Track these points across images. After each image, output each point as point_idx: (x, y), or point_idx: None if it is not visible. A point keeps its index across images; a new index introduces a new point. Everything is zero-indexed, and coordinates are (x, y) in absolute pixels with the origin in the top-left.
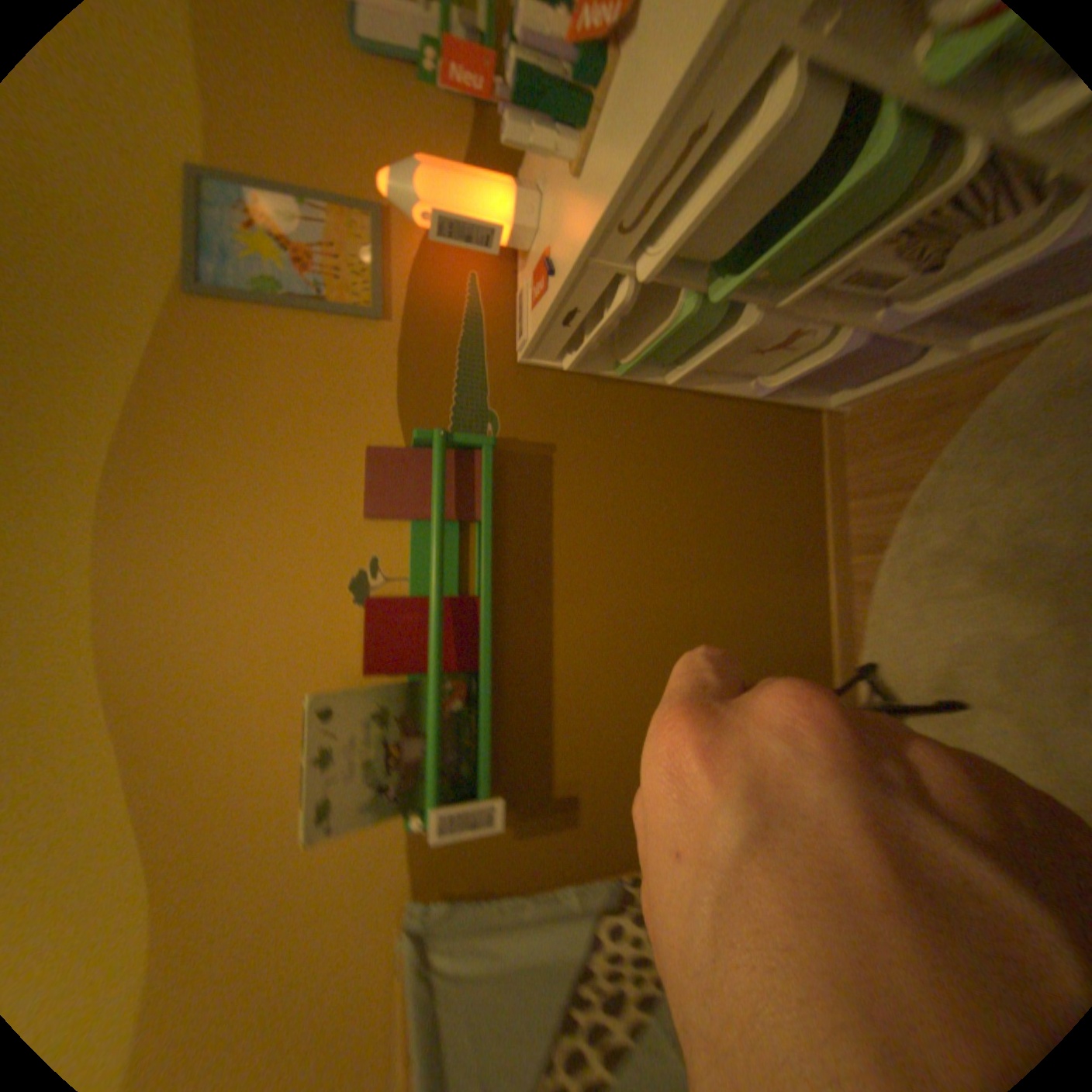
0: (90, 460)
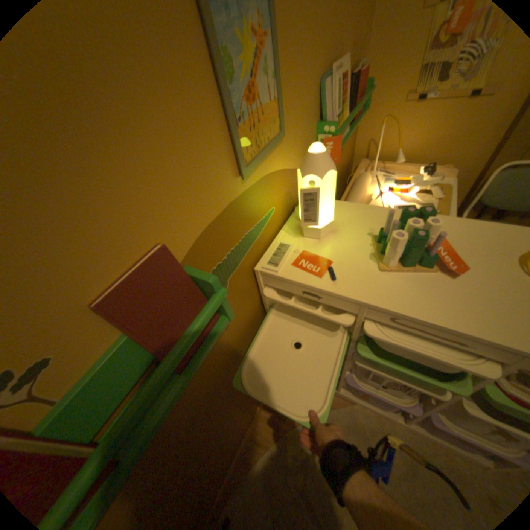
0: None
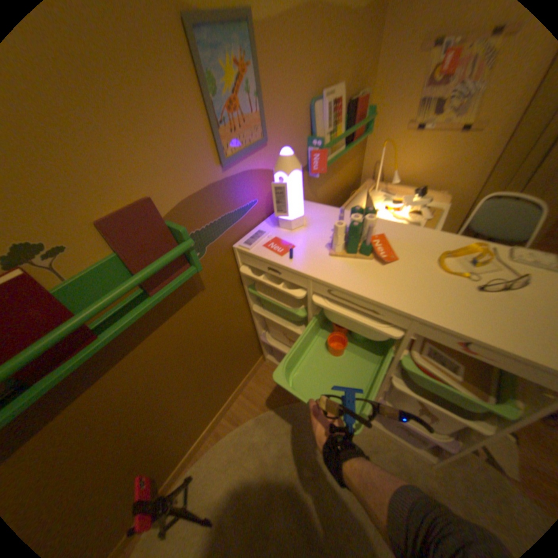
0: None
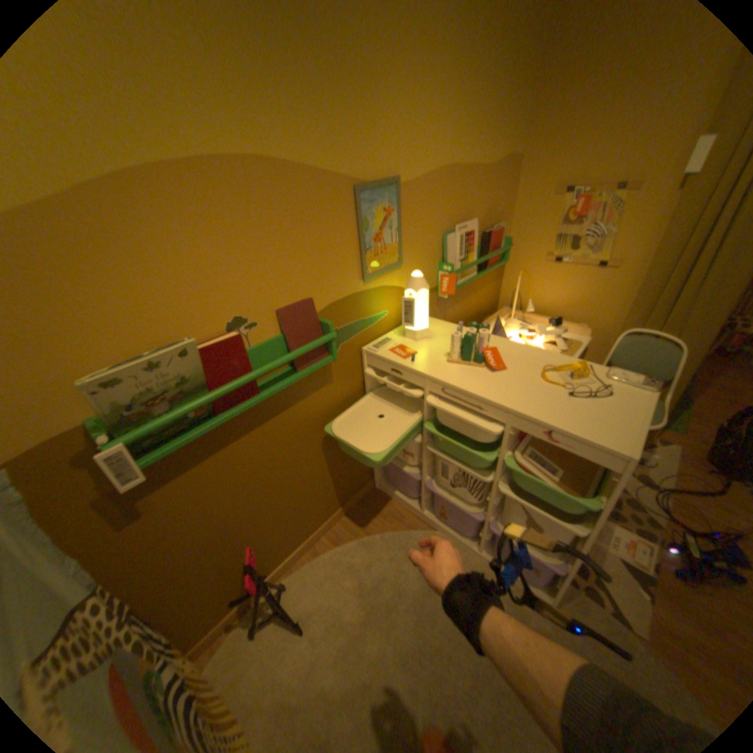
0: (263, 146)
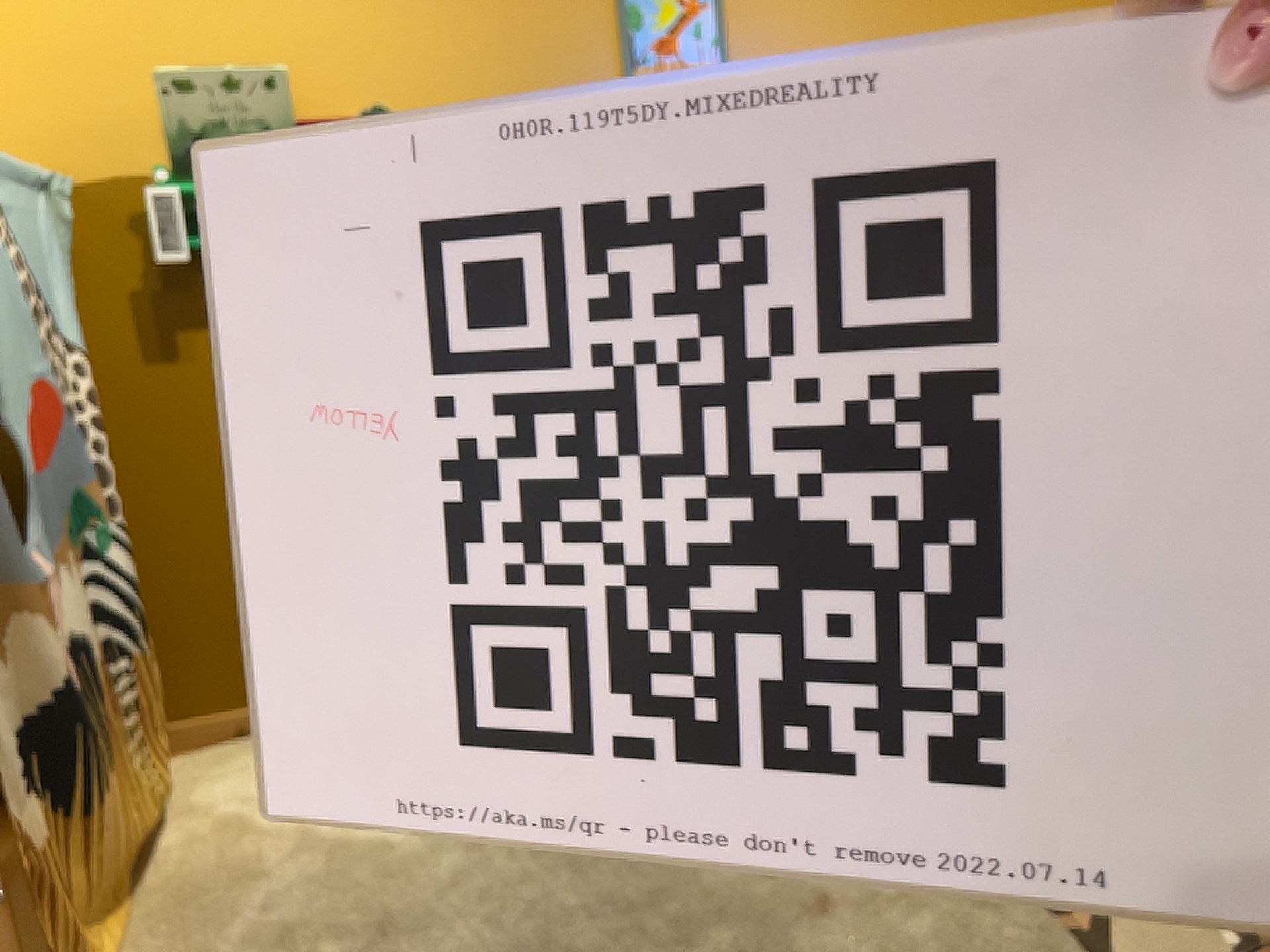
0: None
